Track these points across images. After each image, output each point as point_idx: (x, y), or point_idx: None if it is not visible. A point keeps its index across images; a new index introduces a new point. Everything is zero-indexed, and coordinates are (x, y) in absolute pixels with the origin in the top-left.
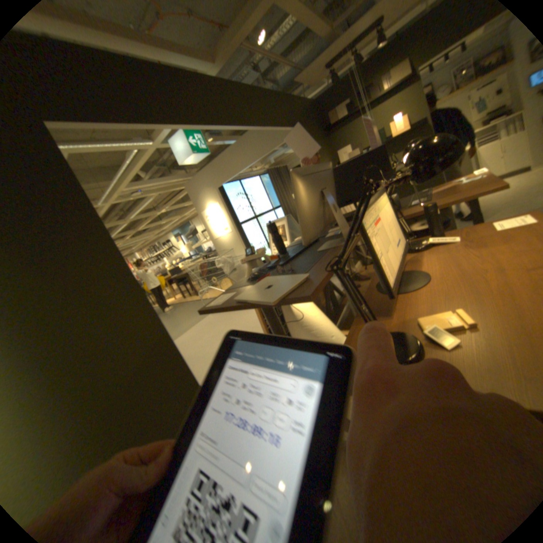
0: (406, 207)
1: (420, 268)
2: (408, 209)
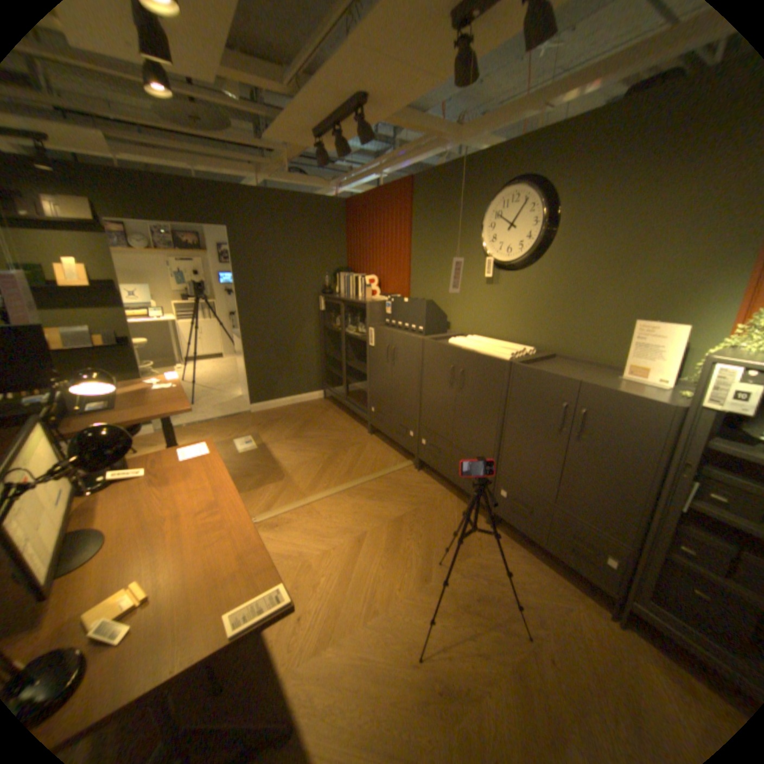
0: (79, 415)
1: (95, 524)
2: (82, 421)
